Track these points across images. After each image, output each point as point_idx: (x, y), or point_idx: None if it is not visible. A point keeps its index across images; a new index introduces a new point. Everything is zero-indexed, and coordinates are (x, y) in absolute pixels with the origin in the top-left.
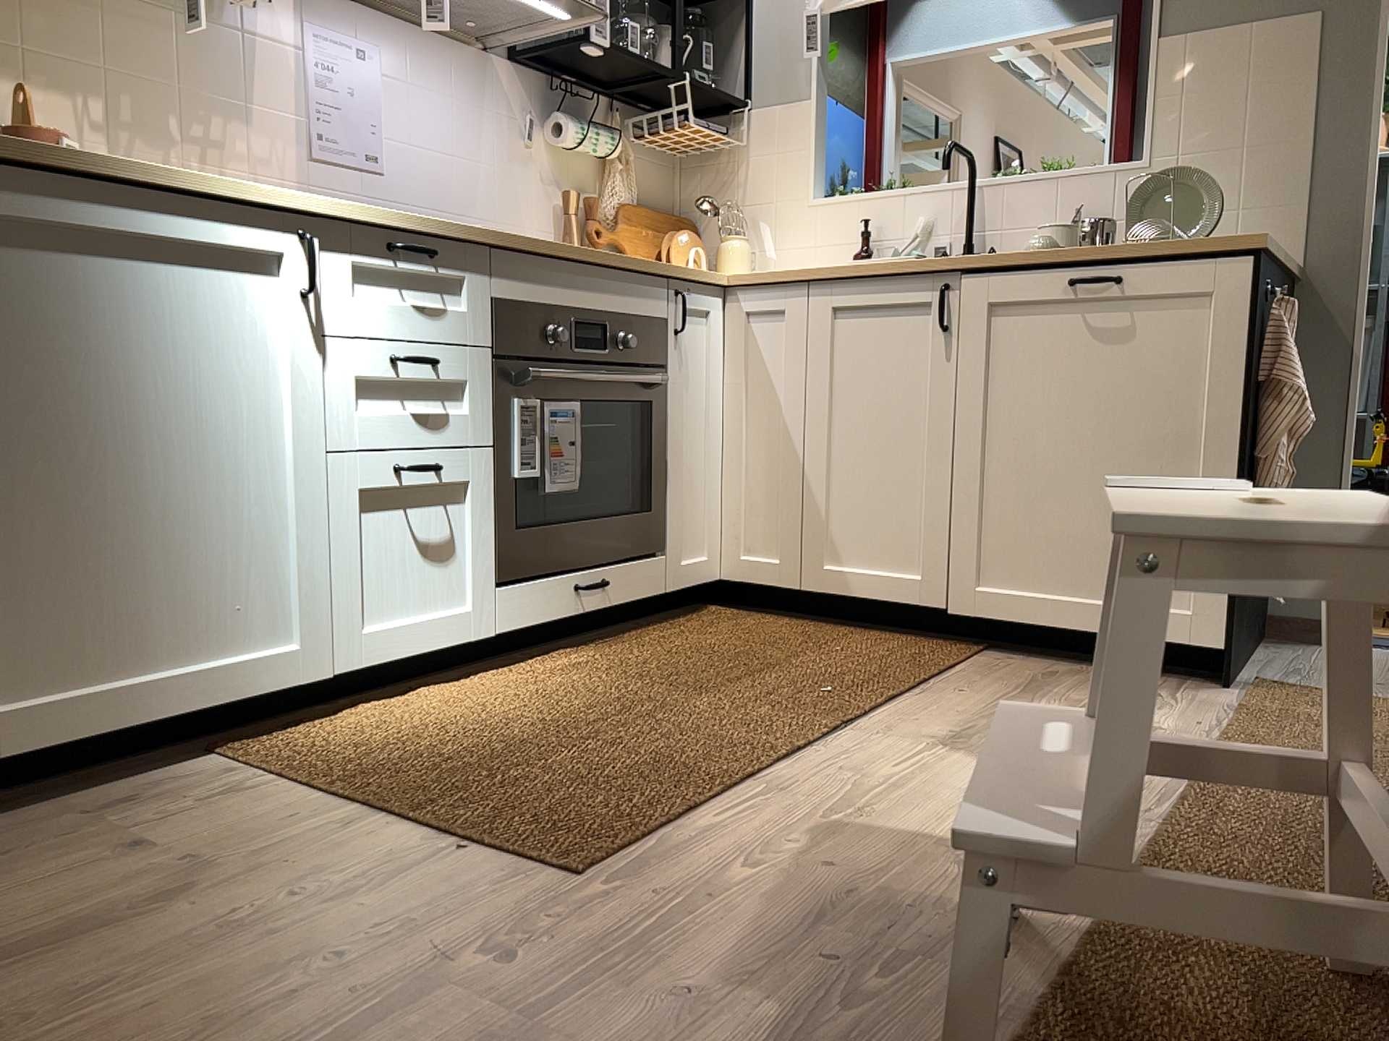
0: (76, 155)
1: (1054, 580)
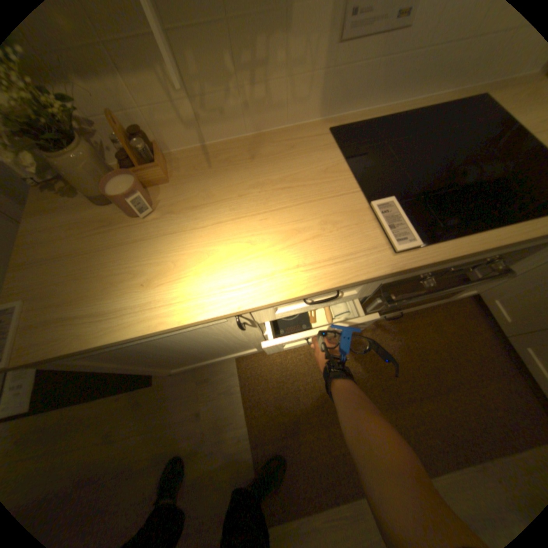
0: (83, 347)
1: None
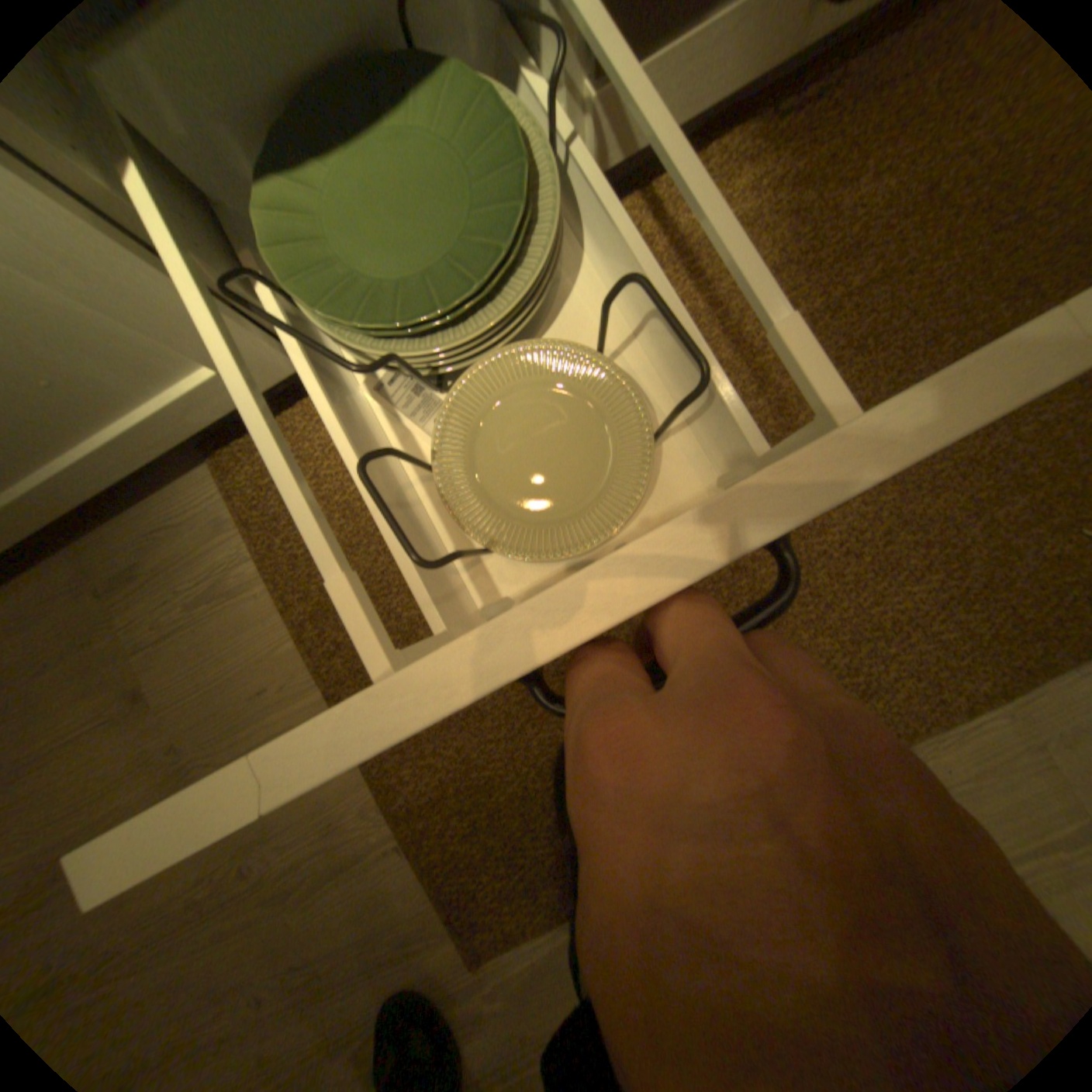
0: None
1: None
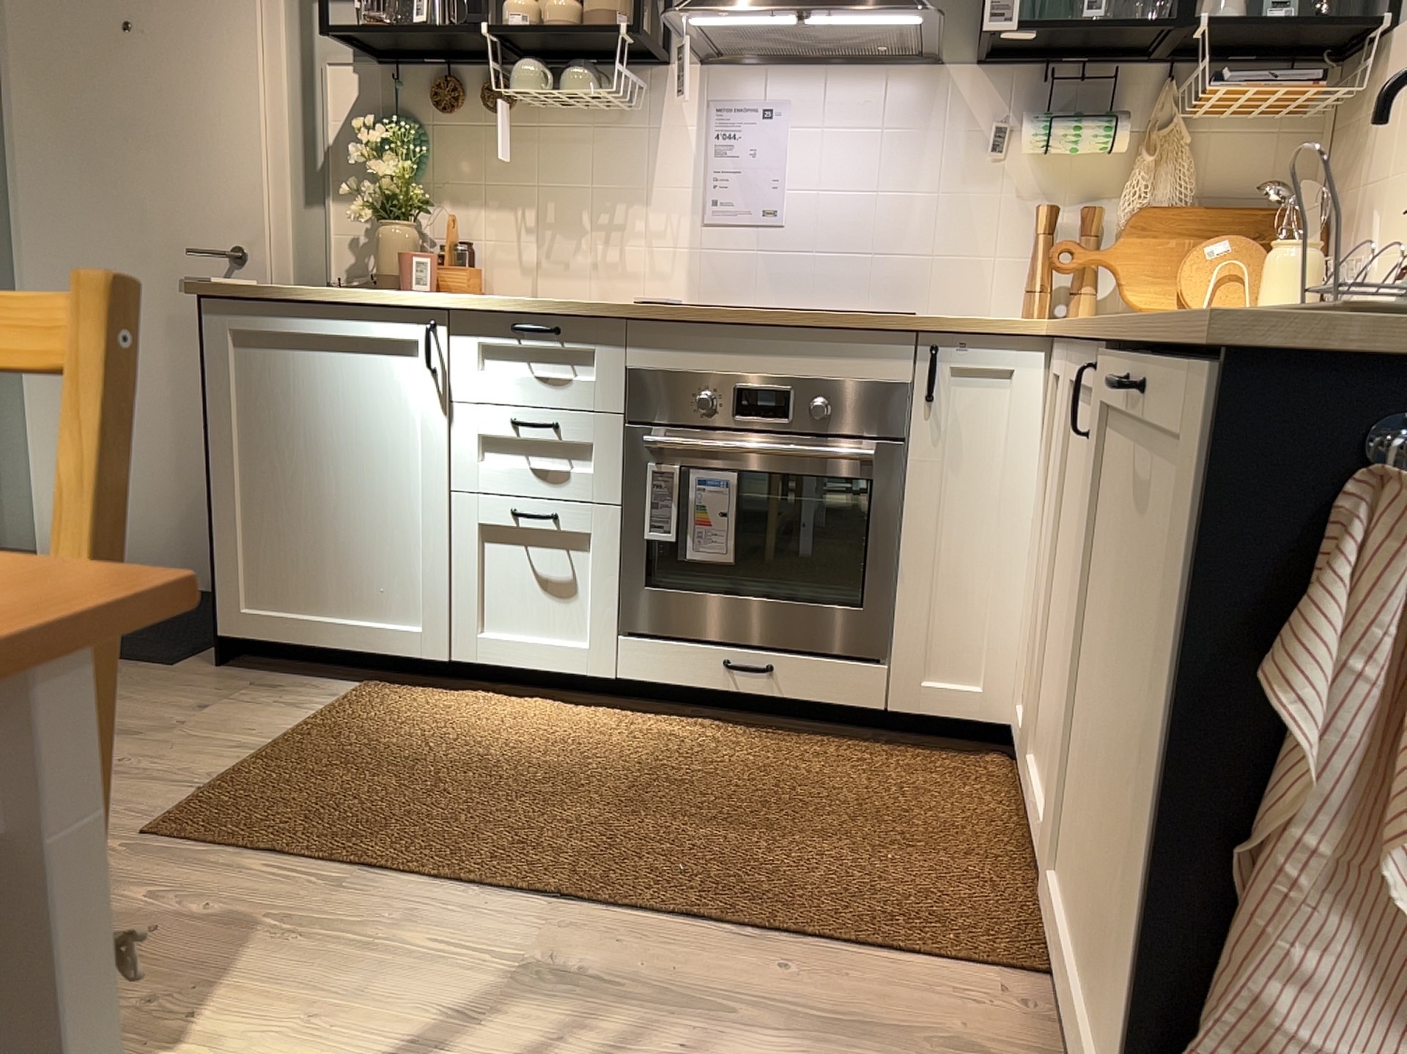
0: (284, 291)
1: (1076, 919)
